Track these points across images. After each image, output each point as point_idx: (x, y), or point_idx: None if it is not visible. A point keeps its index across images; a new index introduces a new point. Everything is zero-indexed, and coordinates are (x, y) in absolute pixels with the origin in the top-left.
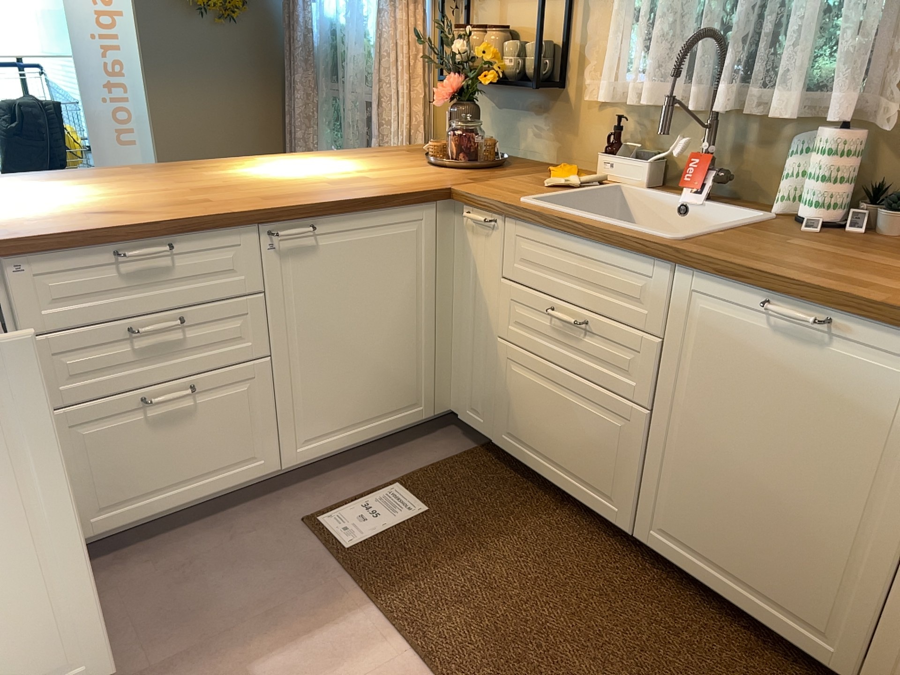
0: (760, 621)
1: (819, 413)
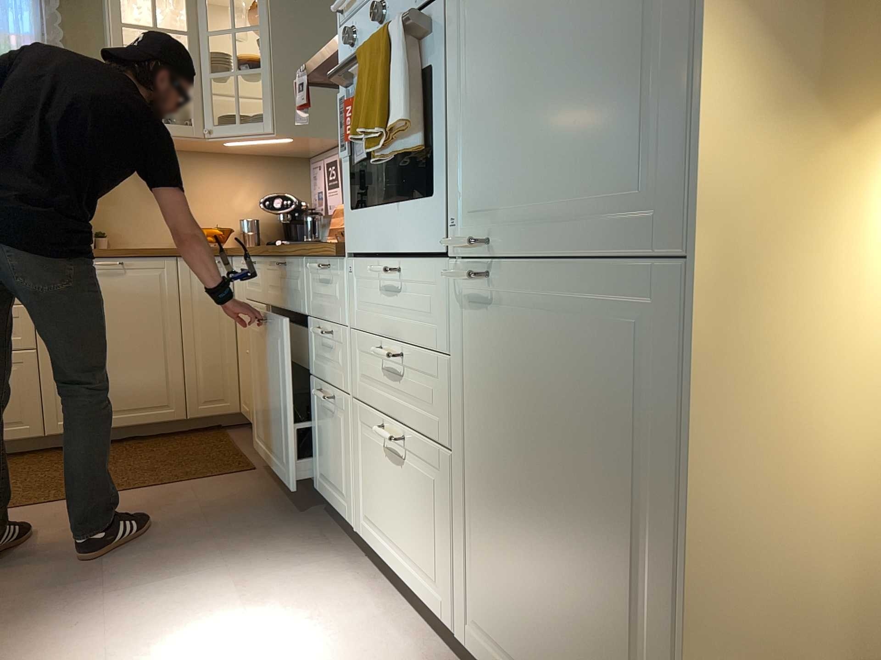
0: (137, 424)
1: (131, 304)
